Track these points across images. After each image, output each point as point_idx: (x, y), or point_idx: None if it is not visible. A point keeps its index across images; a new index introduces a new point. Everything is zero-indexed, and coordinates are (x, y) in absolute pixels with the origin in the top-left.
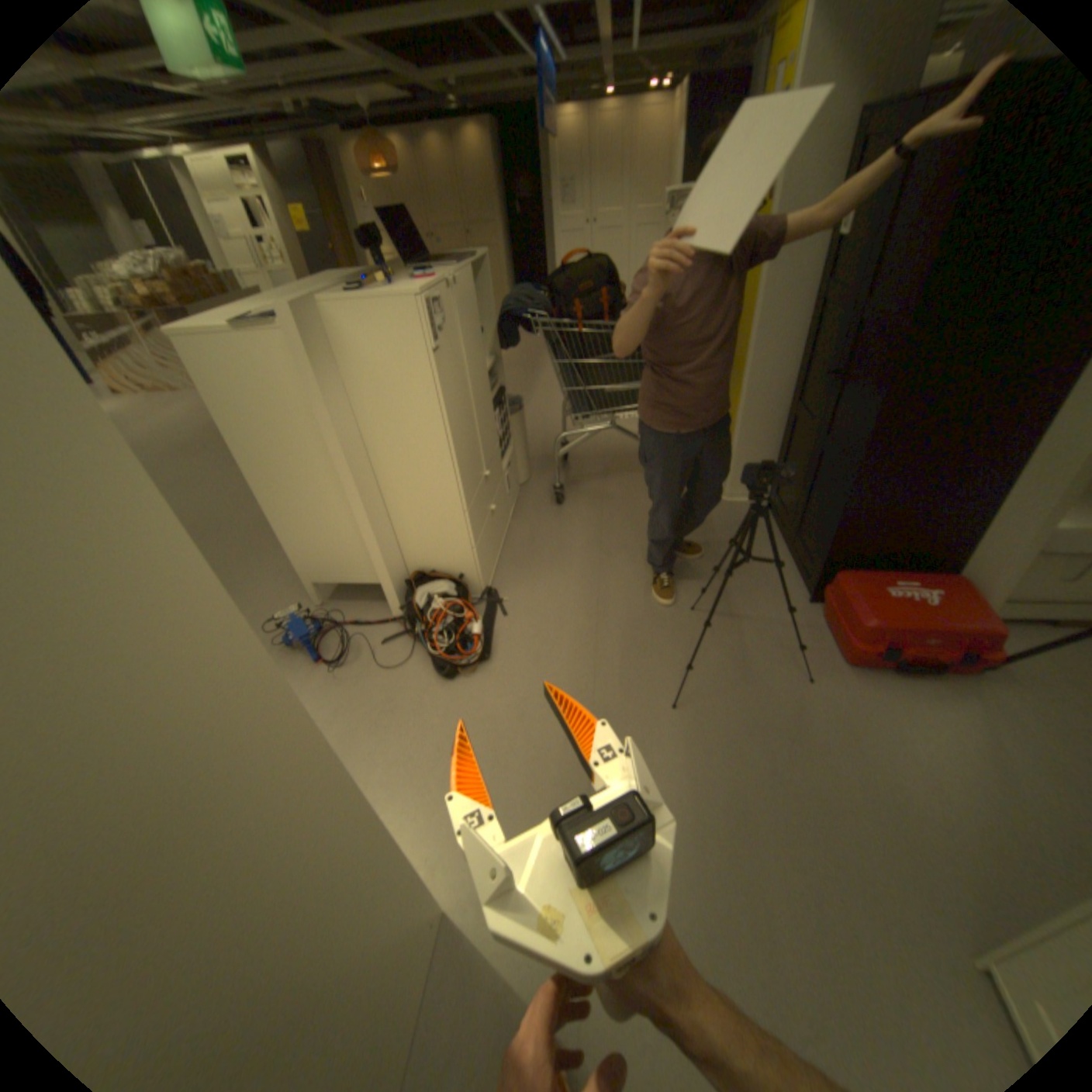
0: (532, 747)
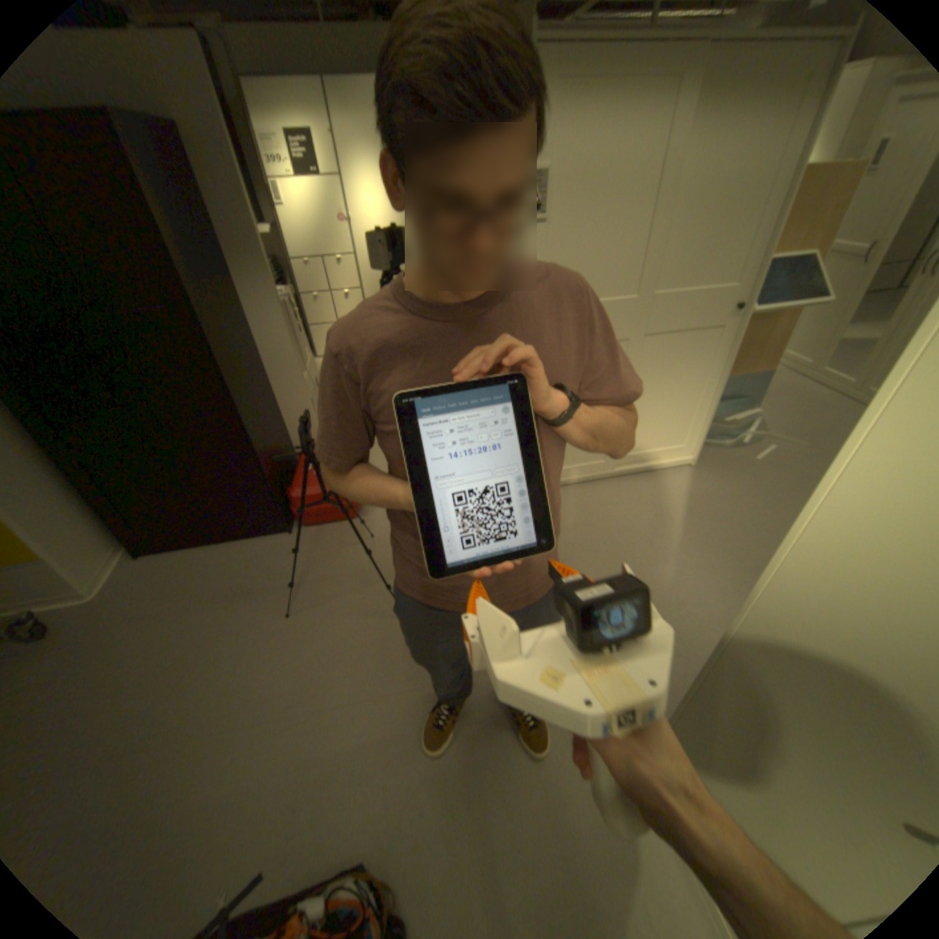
0: (474, 742)
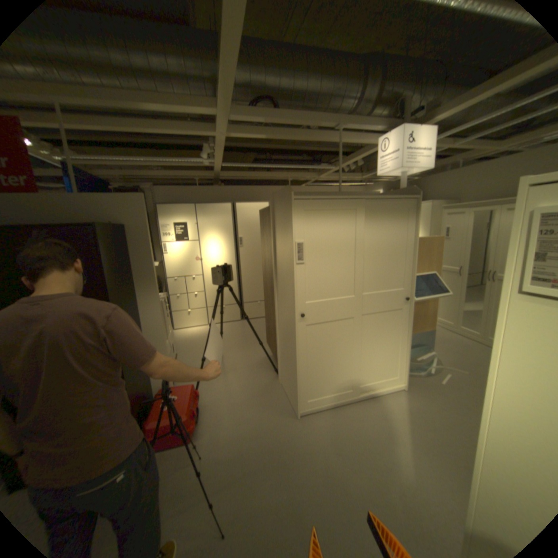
0: None
